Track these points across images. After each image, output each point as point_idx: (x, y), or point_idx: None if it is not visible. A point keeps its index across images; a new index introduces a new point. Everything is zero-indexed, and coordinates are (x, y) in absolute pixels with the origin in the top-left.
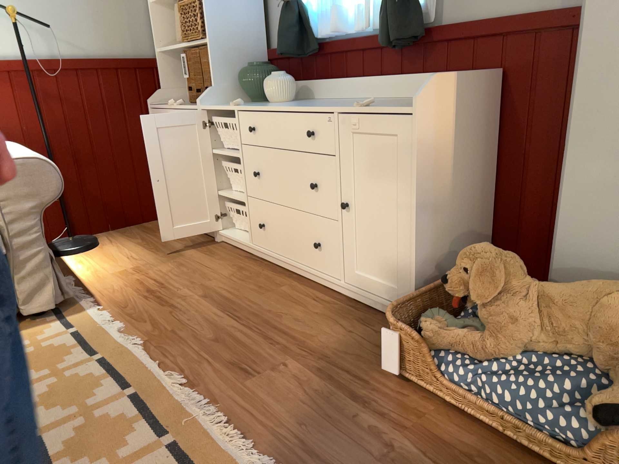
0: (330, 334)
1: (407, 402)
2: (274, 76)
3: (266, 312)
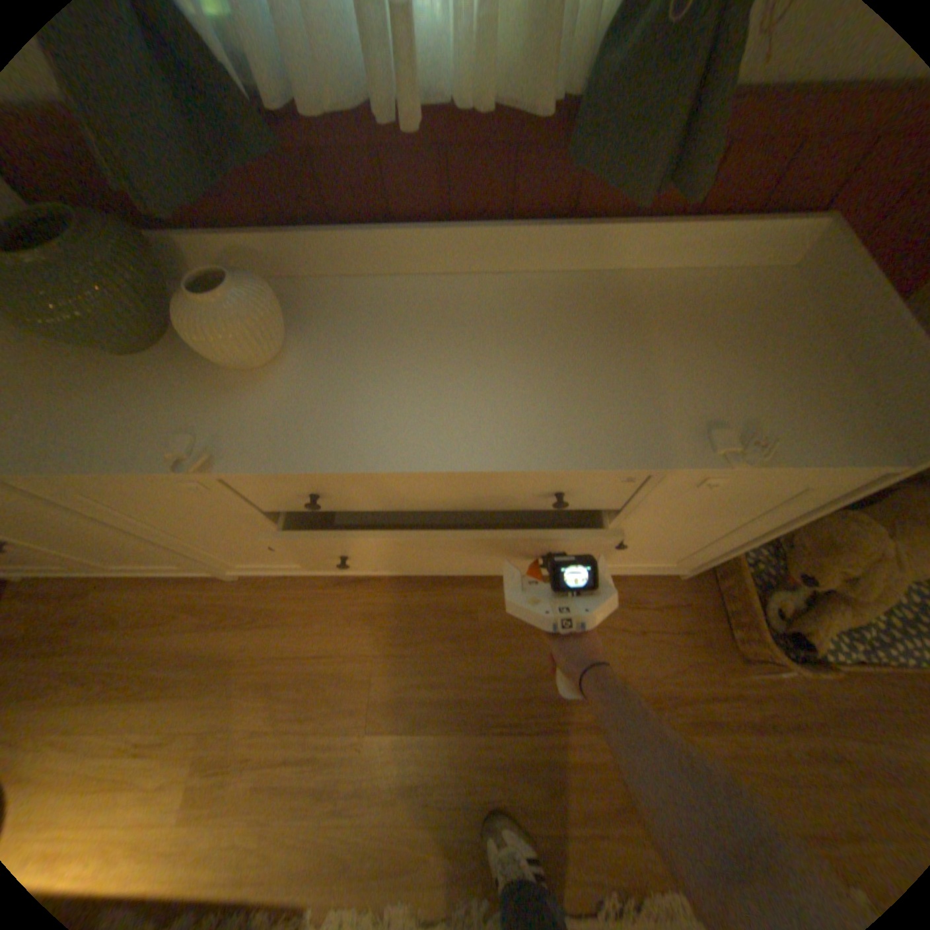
0: (634, 654)
1: (790, 688)
2: (218, 299)
3: (530, 680)
